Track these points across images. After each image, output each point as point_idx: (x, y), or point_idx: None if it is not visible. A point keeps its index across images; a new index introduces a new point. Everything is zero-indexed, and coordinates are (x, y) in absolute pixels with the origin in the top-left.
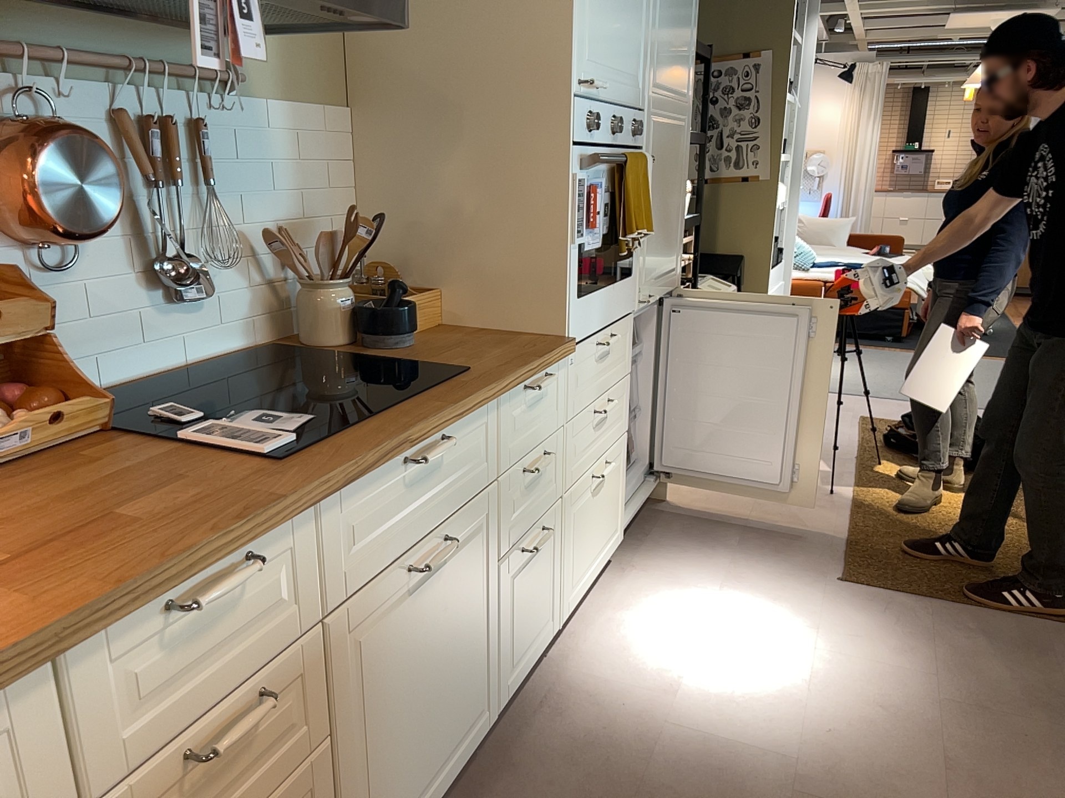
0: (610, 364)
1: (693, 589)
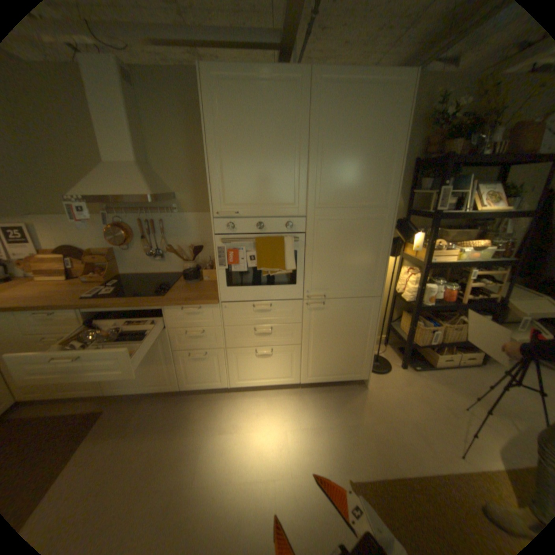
0: (270, 315)
1: (295, 420)
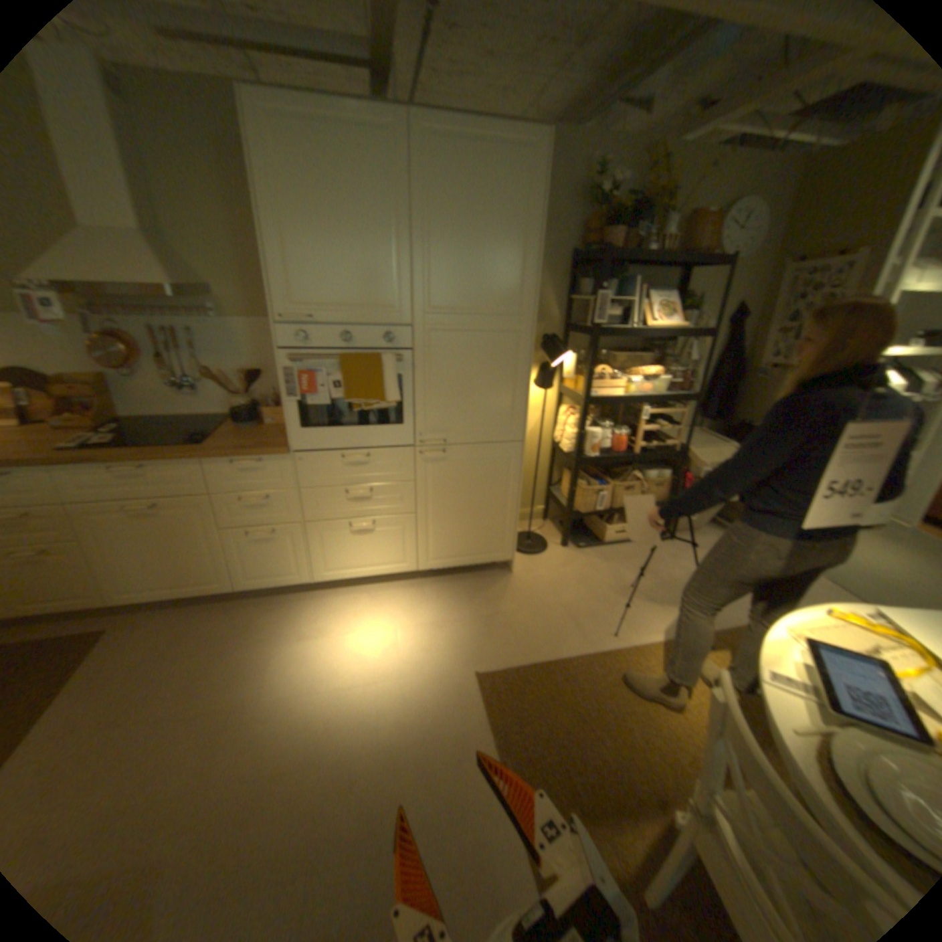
0: (367, 470)
1: (408, 616)
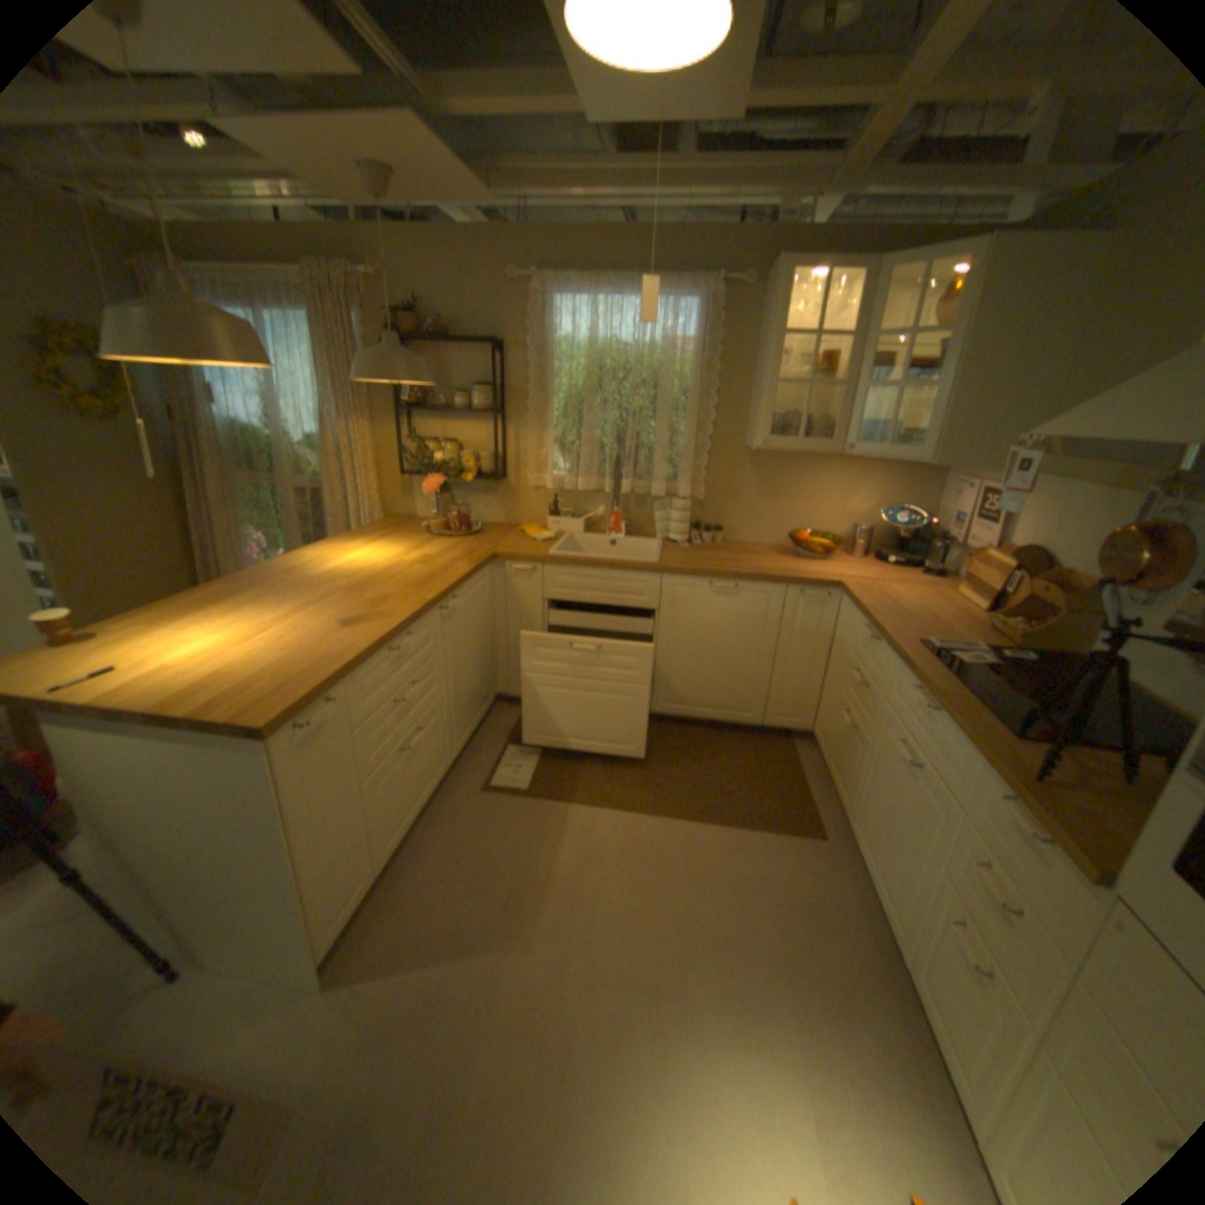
0: None
1: None
